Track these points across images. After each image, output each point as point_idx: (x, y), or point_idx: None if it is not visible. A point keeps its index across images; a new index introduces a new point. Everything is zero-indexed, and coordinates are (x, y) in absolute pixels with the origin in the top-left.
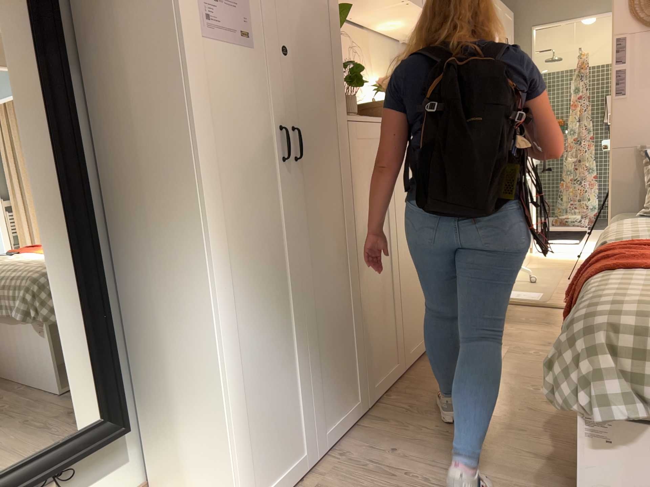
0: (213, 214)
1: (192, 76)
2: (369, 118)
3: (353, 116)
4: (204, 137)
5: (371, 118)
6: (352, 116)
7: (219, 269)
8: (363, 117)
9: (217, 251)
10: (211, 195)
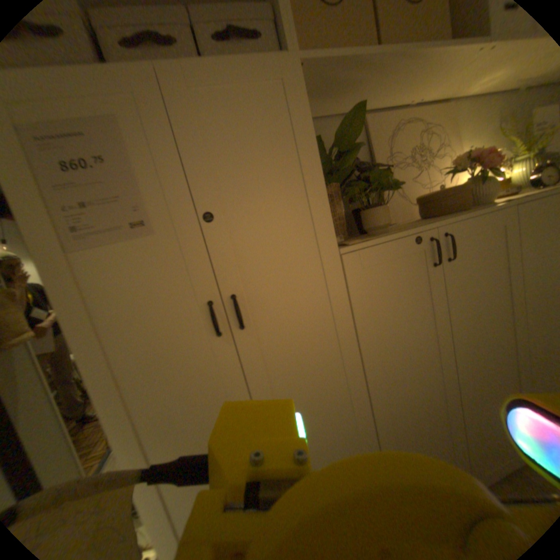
0: (114, 415)
1: (55, 299)
2: (390, 235)
3: (361, 241)
4: (87, 350)
5: (397, 232)
6: (354, 243)
7: (132, 460)
8: (381, 236)
9: (126, 446)
10: (107, 399)
